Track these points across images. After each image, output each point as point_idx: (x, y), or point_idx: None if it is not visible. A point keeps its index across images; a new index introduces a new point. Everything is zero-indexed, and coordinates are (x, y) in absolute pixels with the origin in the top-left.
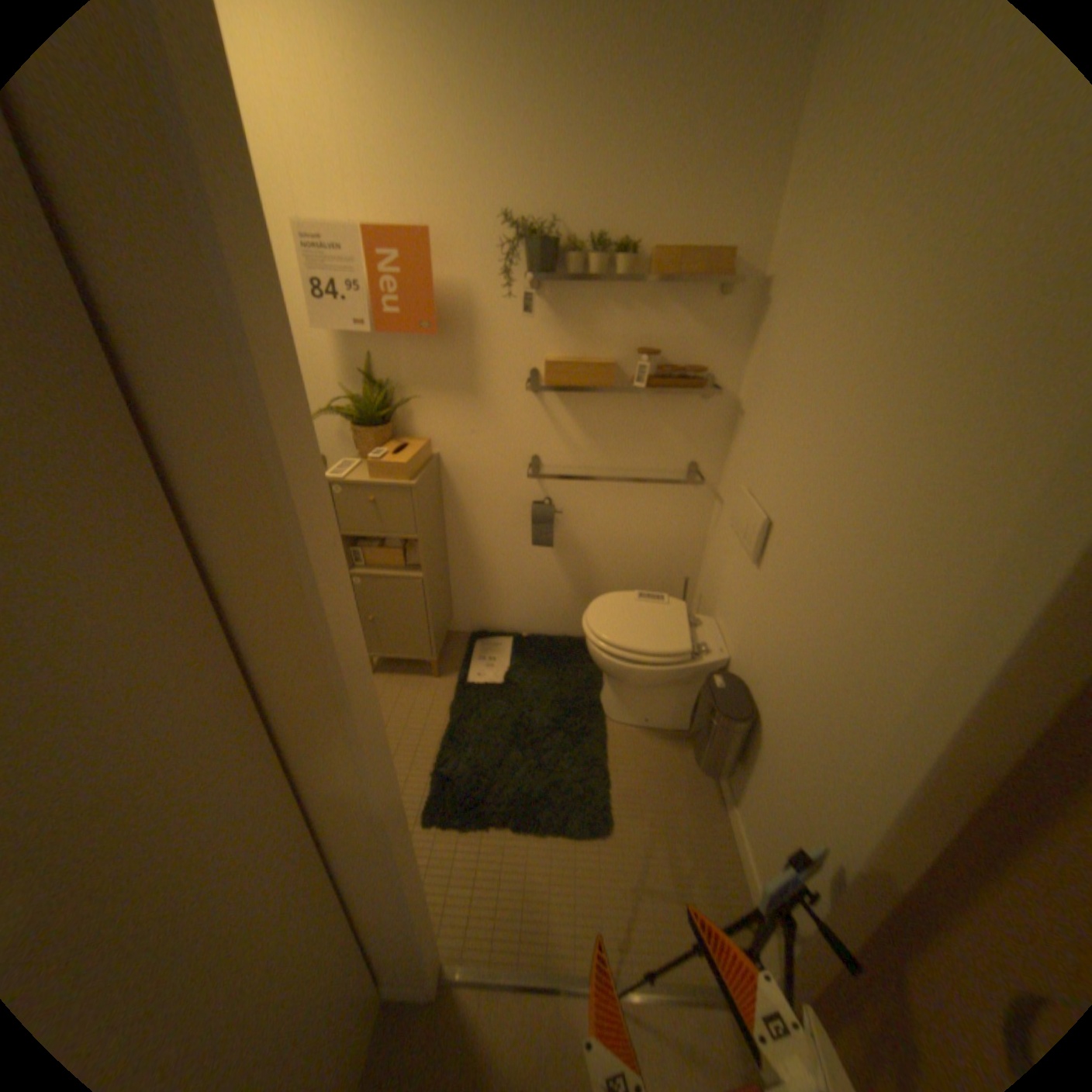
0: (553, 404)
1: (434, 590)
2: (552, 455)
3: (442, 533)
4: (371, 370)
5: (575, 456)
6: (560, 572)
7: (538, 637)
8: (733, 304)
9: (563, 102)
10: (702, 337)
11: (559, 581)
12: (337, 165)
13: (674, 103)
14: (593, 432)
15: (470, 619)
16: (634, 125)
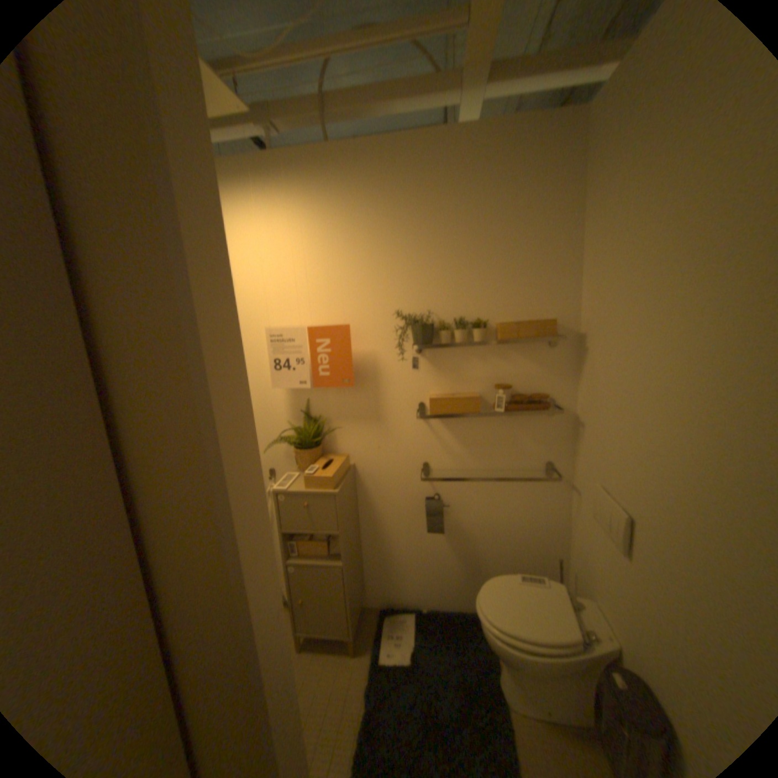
0: (437, 426)
1: (350, 576)
2: (438, 462)
3: (357, 525)
4: (310, 410)
5: (456, 462)
6: (451, 554)
7: (436, 614)
8: (559, 352)
9: (431, 252)
10: (541, 374)
11: (451, 562)
12: (296, 297)
13: (500, 246)
14: (468, 443)
15: (378, 597)
16: (475, 259)
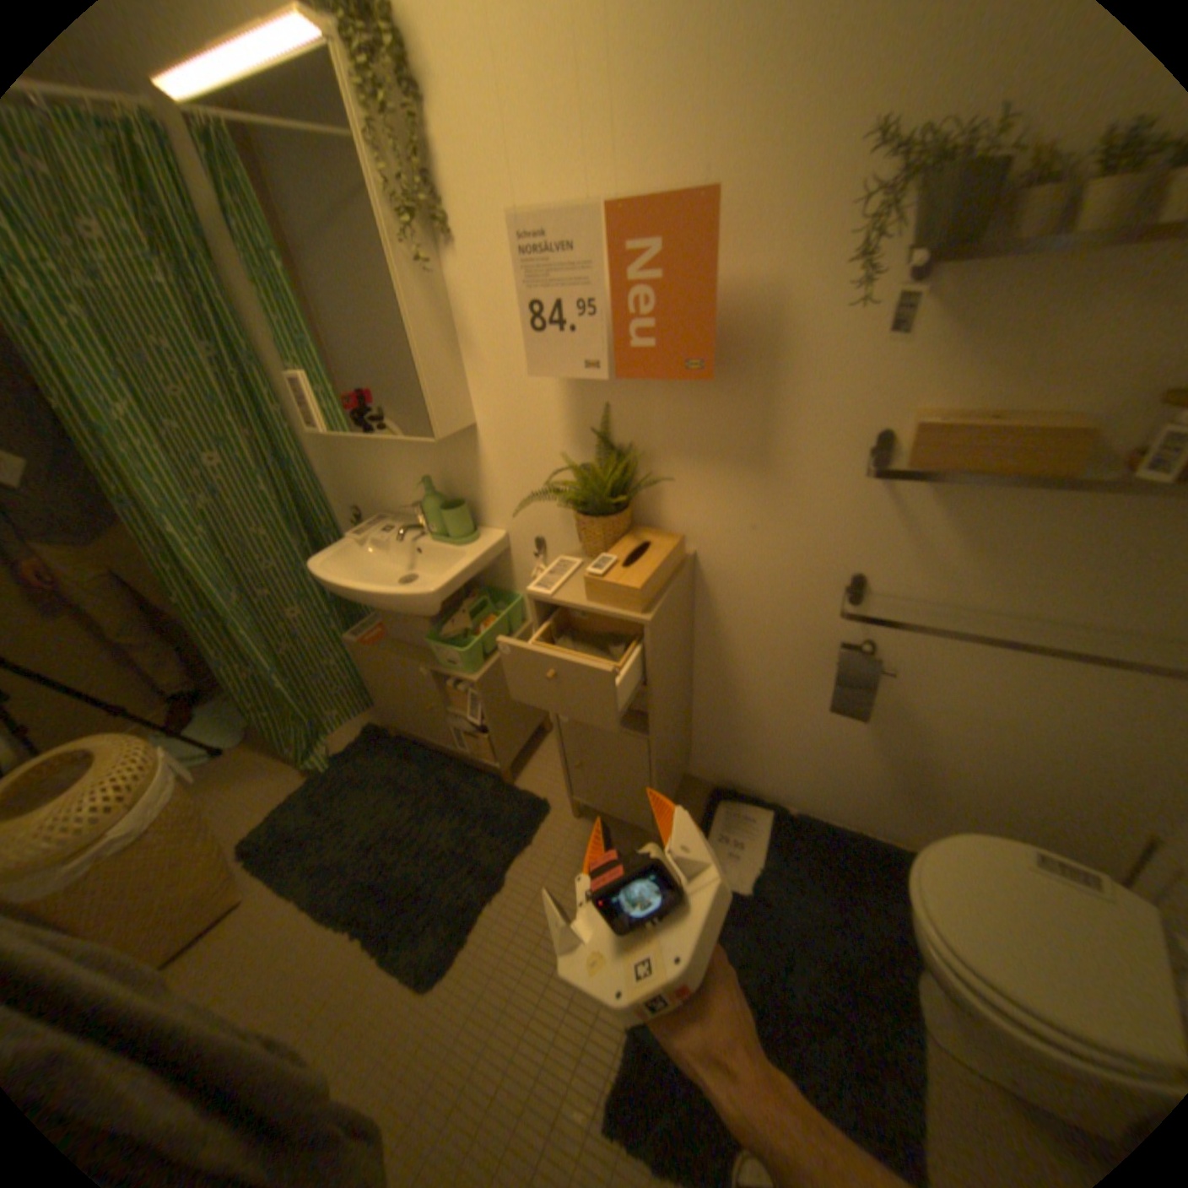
0: (916, 491)
1: (665, 747)
2: (894, 575)
3: (689, 660)
4: (609, 427)
5: (943, 582)
6: (871, 746)
7: (815, 822)
8: None
9: None
10: None
11: (867, 758)
12: (579, 100)
13: None
14: (994, 545)
15: (714, 767)
16: None
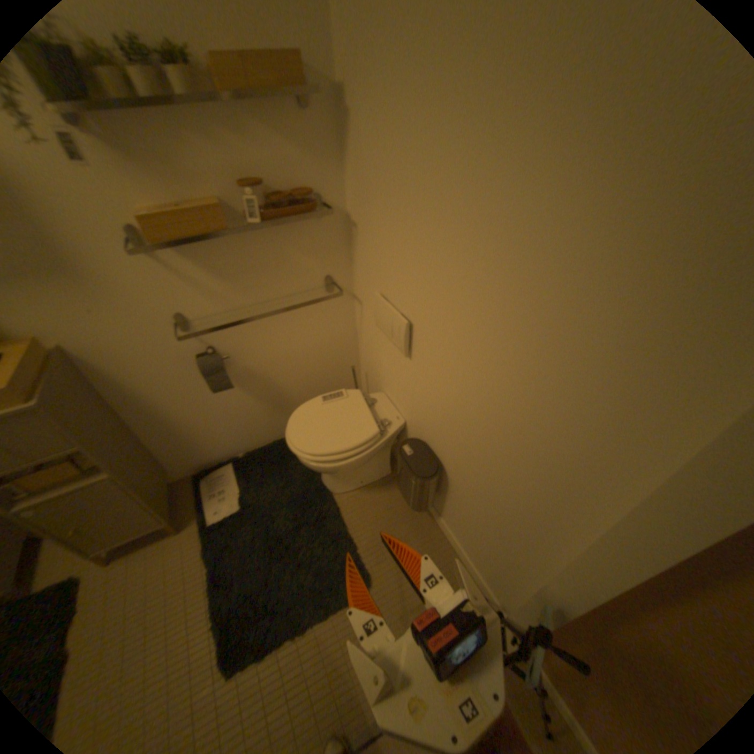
0: (169, 258)
1: (128, 477)
2: (192, 308)
3: (109, 417)
4: None
5: (217, 302)
6: (248, 399)
7: (251, 453)
8: (312, 116)
9: None
10: (295, 156)
11: (250, 406)
12: None
13: None
14: (225, 274)
15: (182, 467)
16: None
